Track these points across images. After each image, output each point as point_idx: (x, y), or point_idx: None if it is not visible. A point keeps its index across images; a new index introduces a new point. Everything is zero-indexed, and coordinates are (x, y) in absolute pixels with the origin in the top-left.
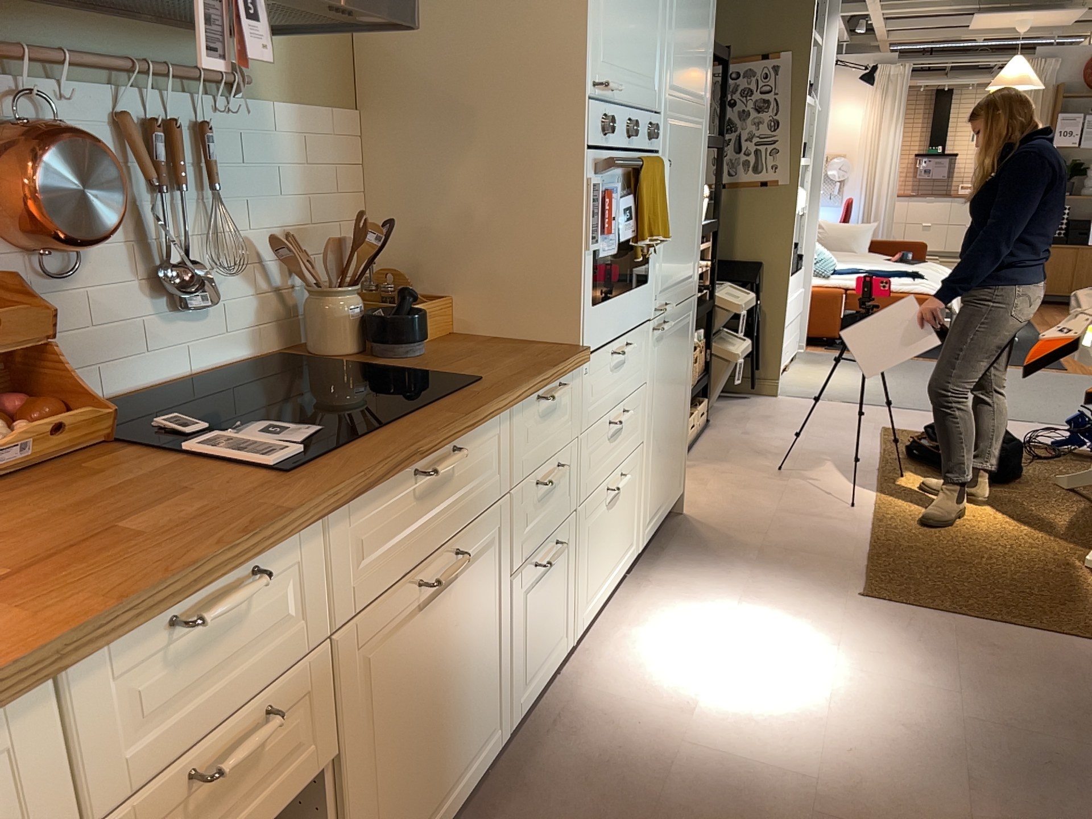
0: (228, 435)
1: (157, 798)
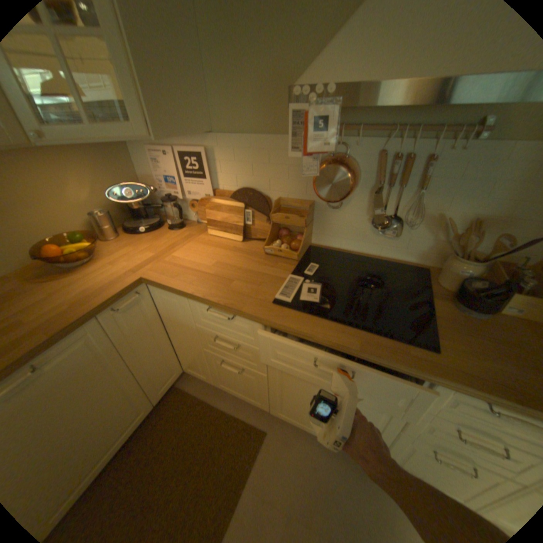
0: (301, 282)
1: (212, 333)
